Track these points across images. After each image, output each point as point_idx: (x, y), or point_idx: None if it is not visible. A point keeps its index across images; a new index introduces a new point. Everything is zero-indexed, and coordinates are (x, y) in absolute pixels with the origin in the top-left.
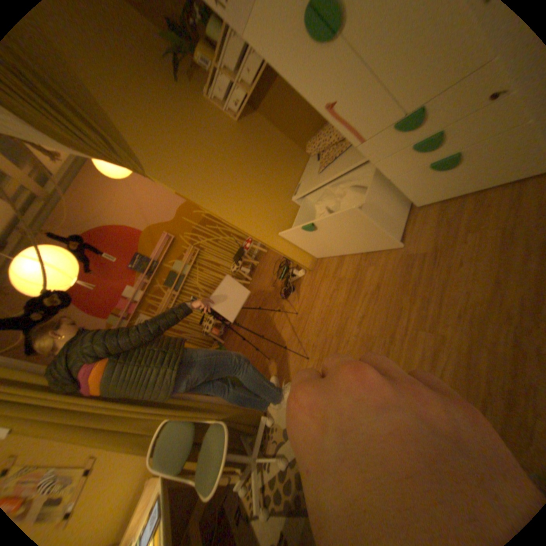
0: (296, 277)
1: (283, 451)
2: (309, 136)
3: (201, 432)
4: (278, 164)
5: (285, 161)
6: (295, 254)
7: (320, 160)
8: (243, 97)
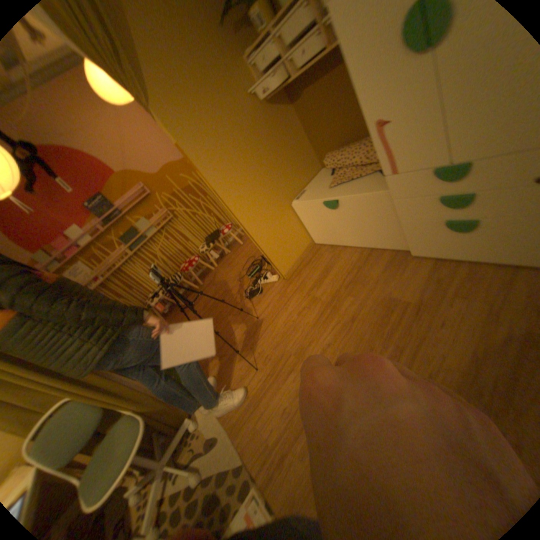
0: (267, 280)
1: (199, 464)
2: (330, 147)
3: (110, 422)
4: (291, 162)
5: (299, 162)
6: (276, 258)
7: (333, 175)
8: (284, 78)
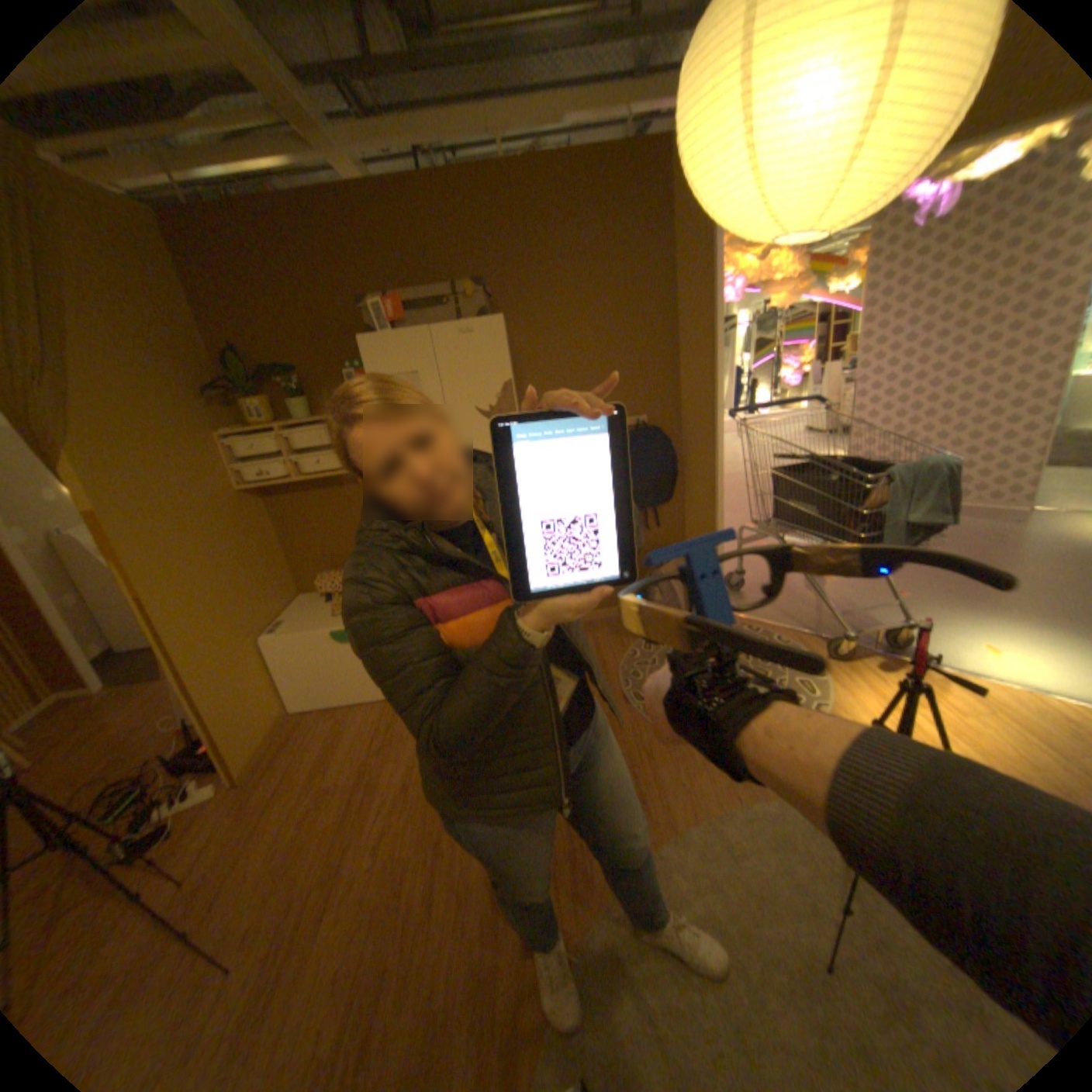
0: (180, 809)
1: None
2: (319, 569)
3: None
4: (260, 579)
5: (269, 581)
6: (225, 741)
7: (331, 604)
8: (278, 477)
